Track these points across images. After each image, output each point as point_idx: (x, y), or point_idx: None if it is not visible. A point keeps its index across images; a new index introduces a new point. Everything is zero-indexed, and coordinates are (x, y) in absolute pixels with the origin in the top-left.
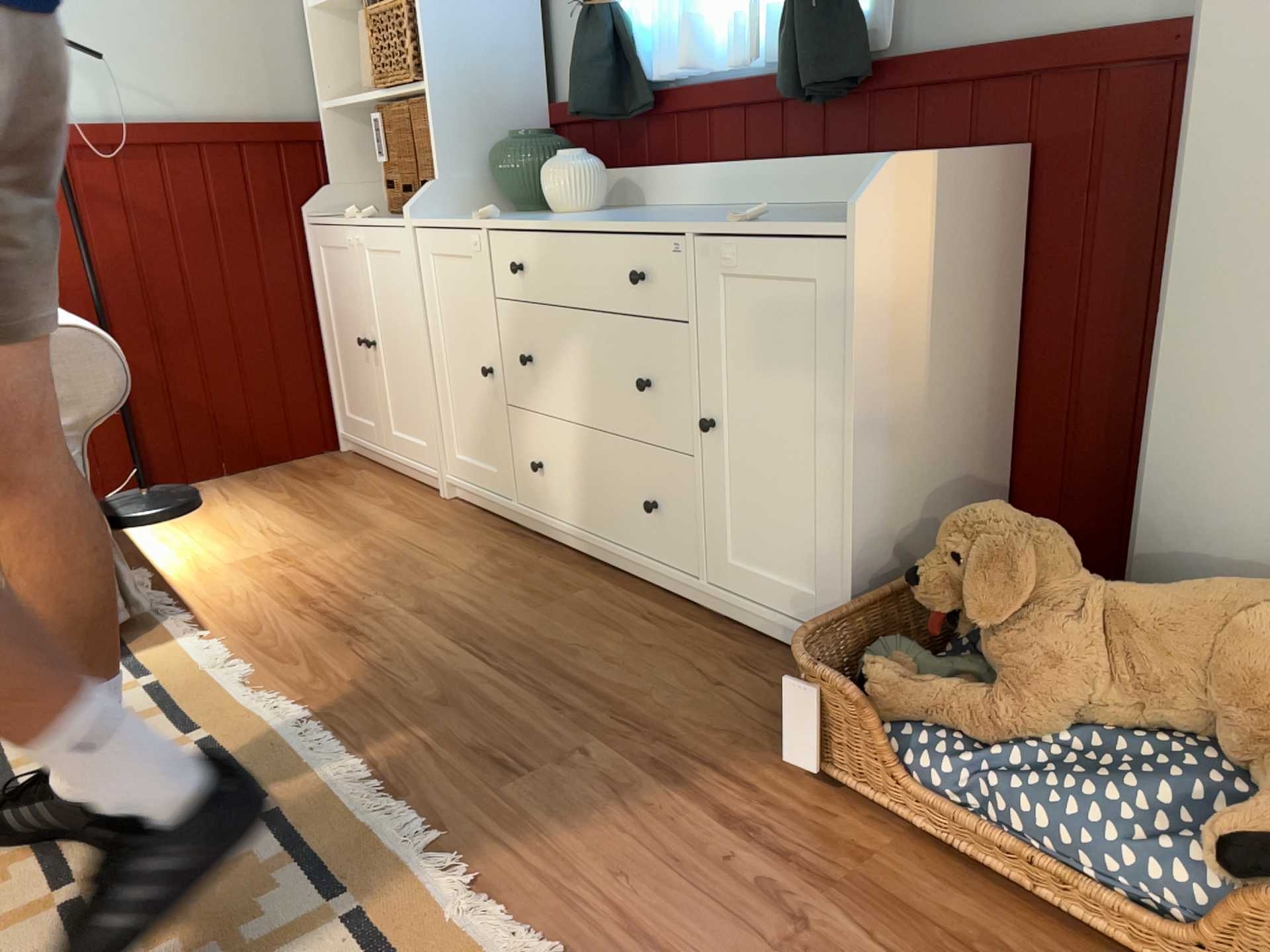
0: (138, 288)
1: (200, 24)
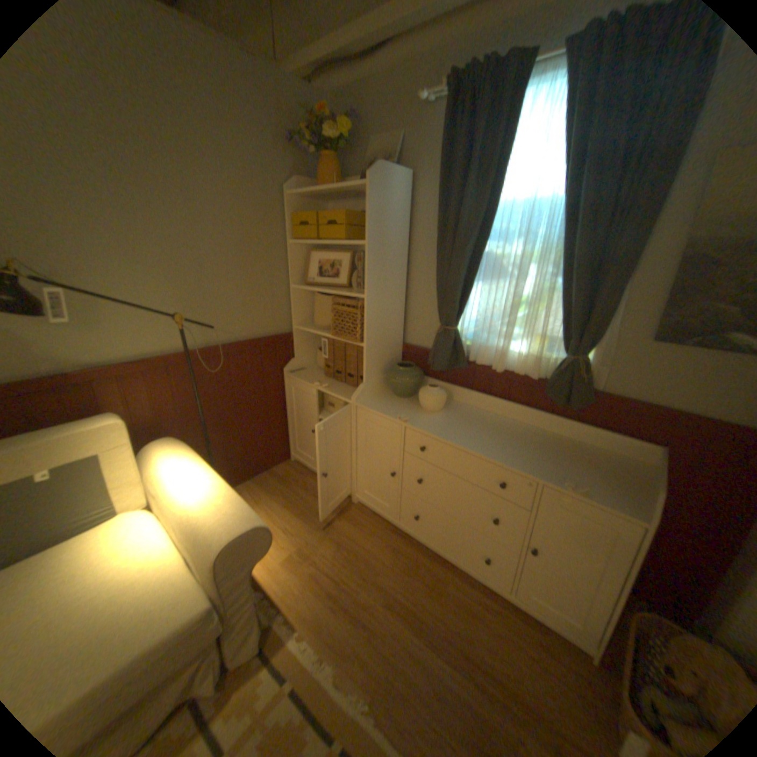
0: (215, 413)
1: (247, 295)
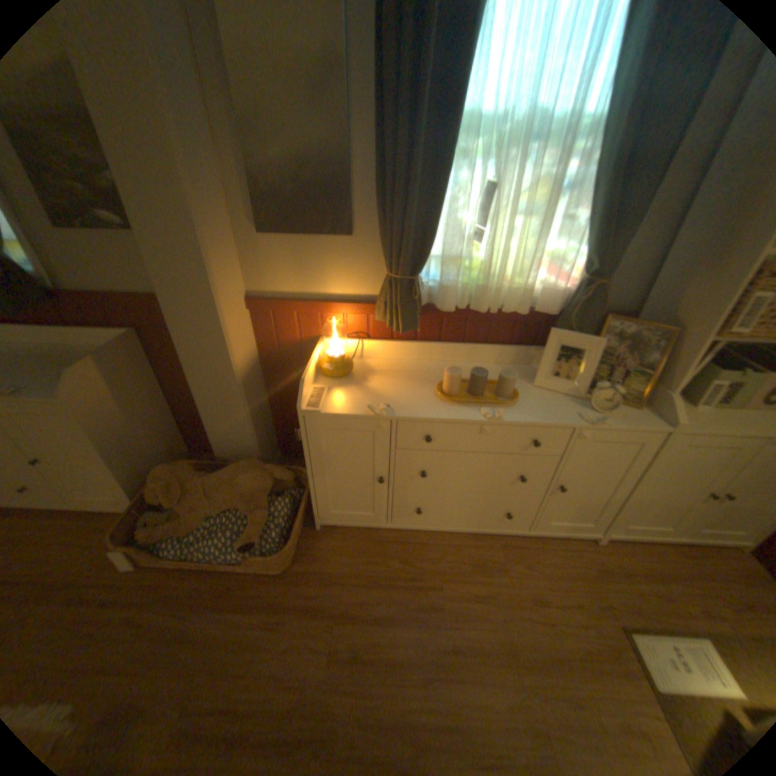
0: None
1: None
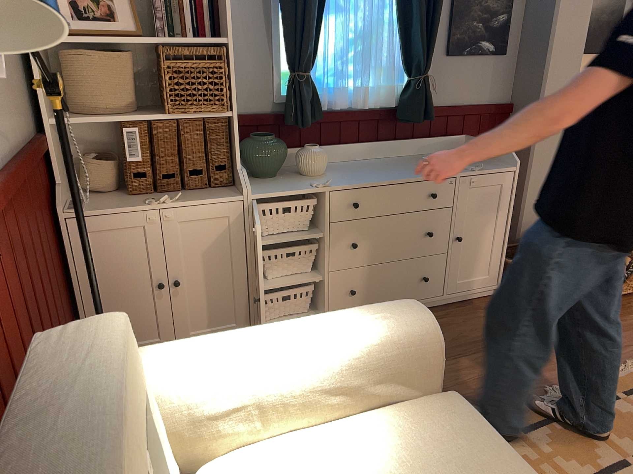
0: (36, 319)
1: None
